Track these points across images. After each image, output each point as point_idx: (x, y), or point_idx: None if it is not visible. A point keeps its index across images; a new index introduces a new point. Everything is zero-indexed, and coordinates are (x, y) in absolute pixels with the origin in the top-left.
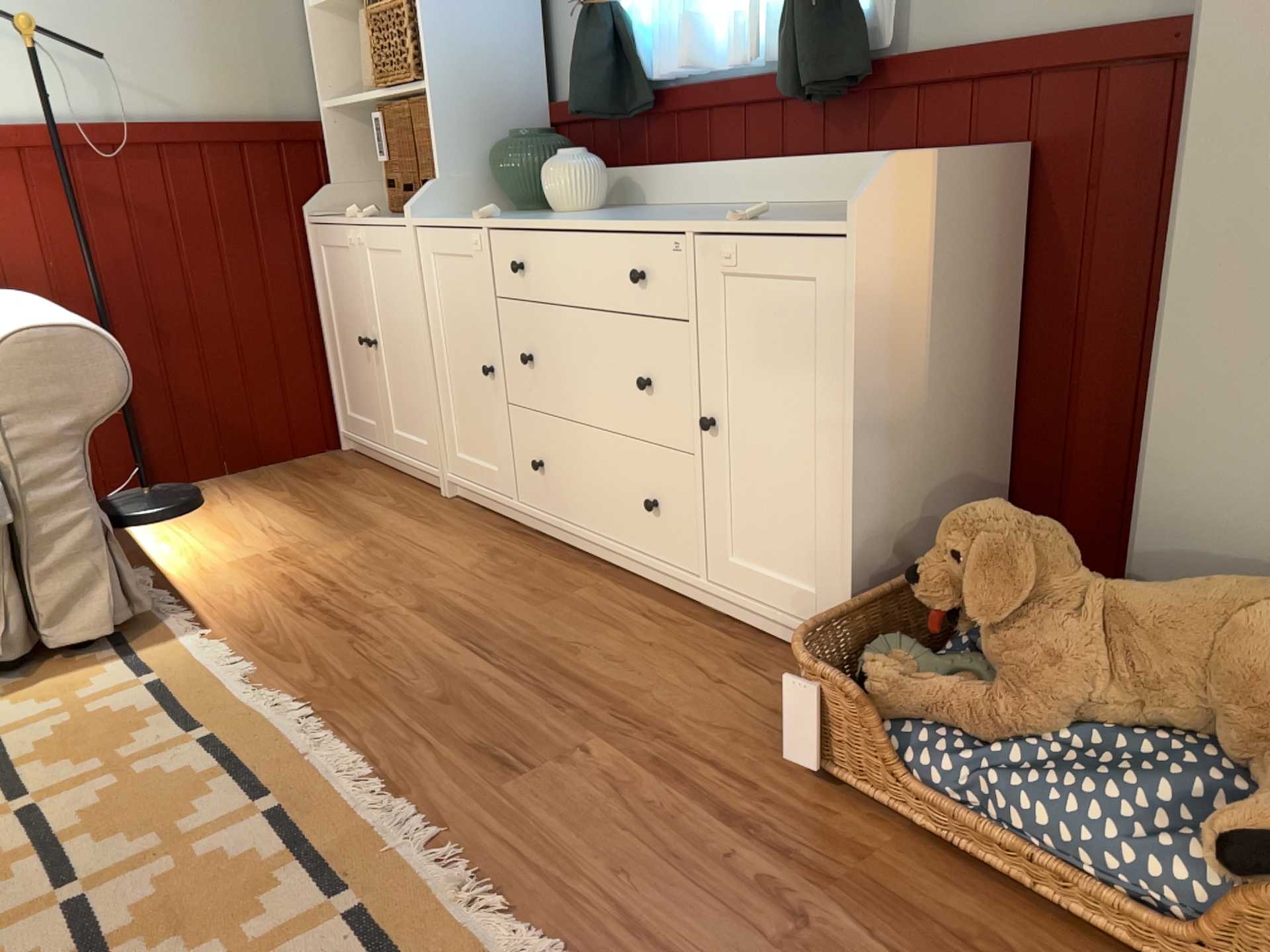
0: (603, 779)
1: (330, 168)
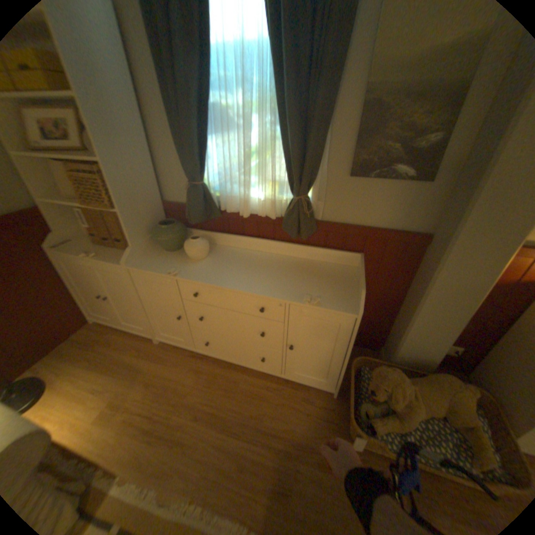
0: (312, 482)
1: (49, 223)
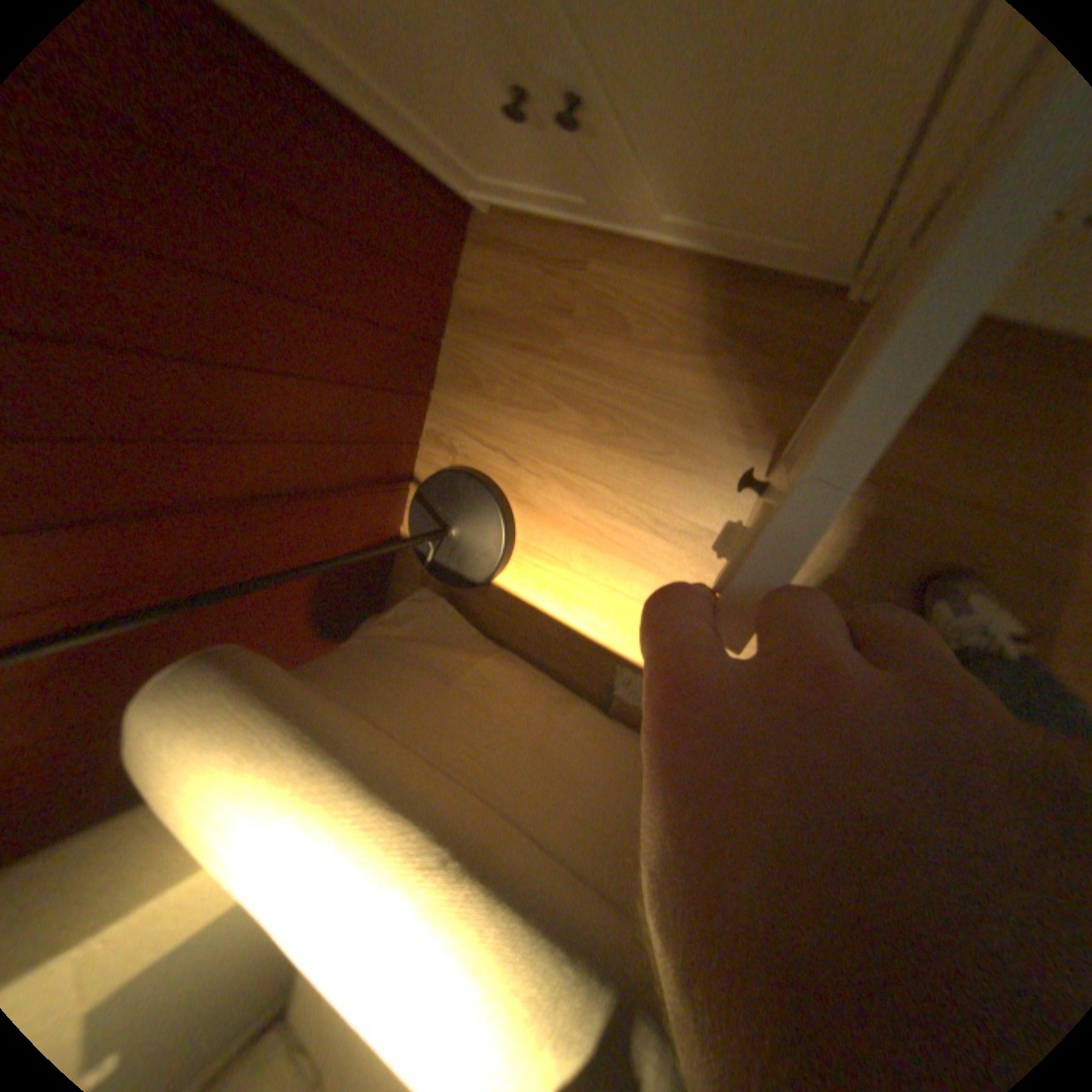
0: None
1: None
